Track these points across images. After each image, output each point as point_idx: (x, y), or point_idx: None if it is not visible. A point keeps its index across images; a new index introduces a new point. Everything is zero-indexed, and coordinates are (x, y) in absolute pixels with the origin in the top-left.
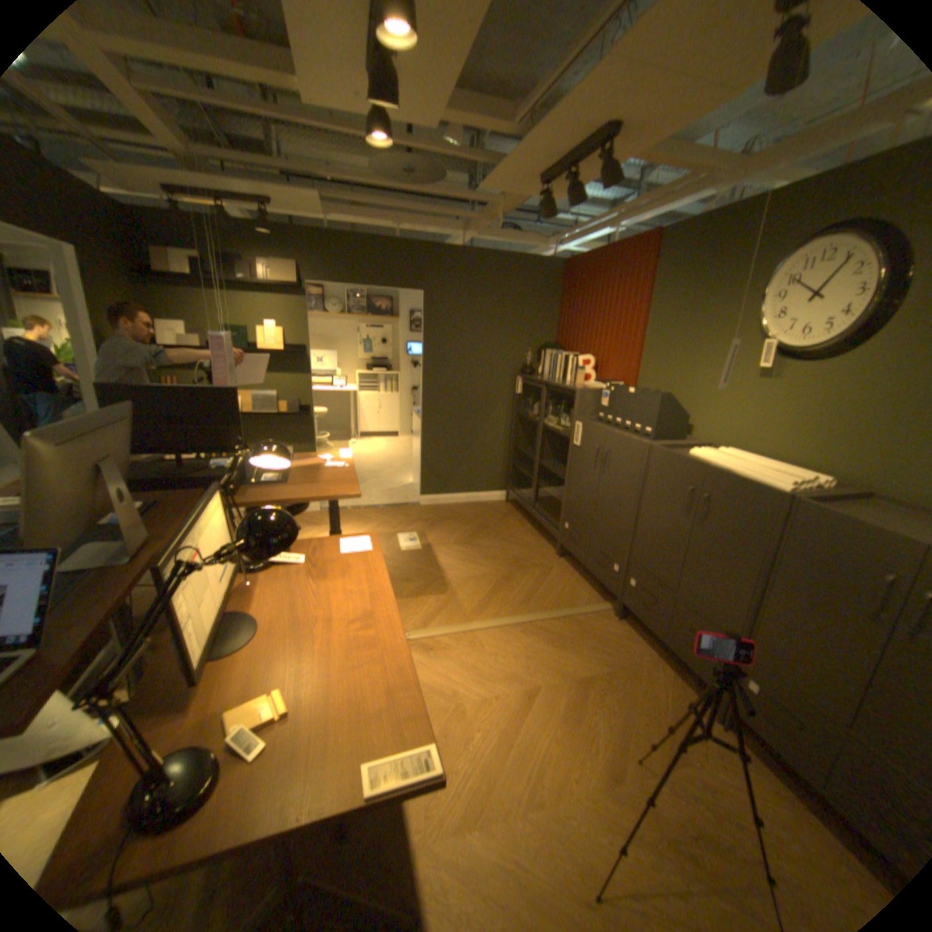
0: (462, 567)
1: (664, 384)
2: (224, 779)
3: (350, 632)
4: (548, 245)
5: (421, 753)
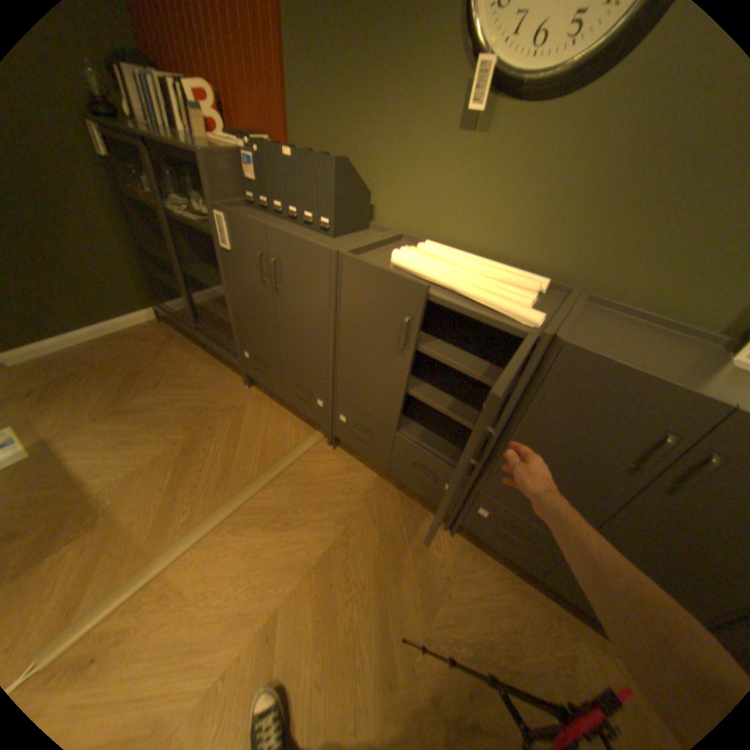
0: (114, 460)
1: (327, 139)
2: None
3: None
4: None
5: None
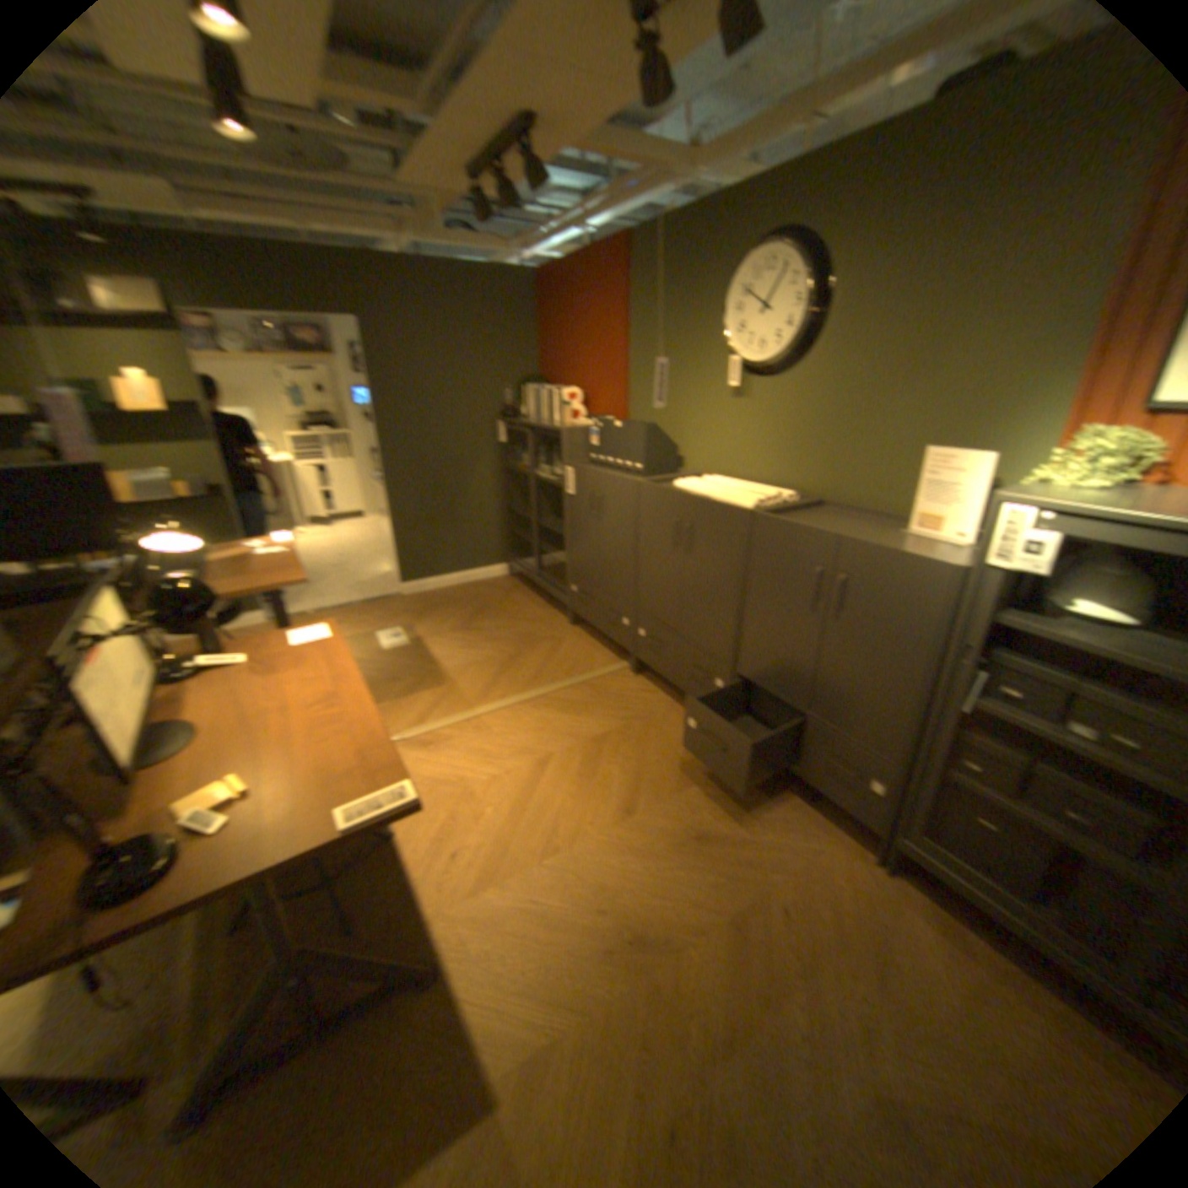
0: (457, 654)
1: (651, 413)
2: (182, 852)
3: (307, 713)
4: (510, 246)
5: (393, 789)
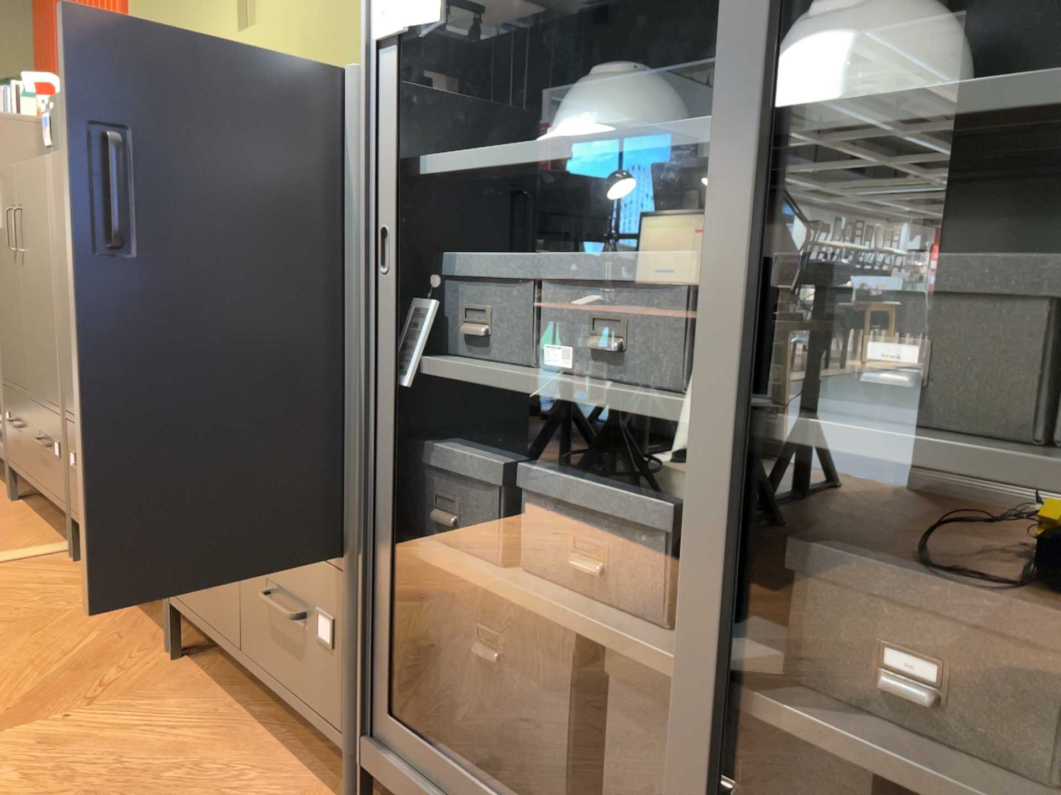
0: None
1: None
2: None
3: None
4: None
5: None
